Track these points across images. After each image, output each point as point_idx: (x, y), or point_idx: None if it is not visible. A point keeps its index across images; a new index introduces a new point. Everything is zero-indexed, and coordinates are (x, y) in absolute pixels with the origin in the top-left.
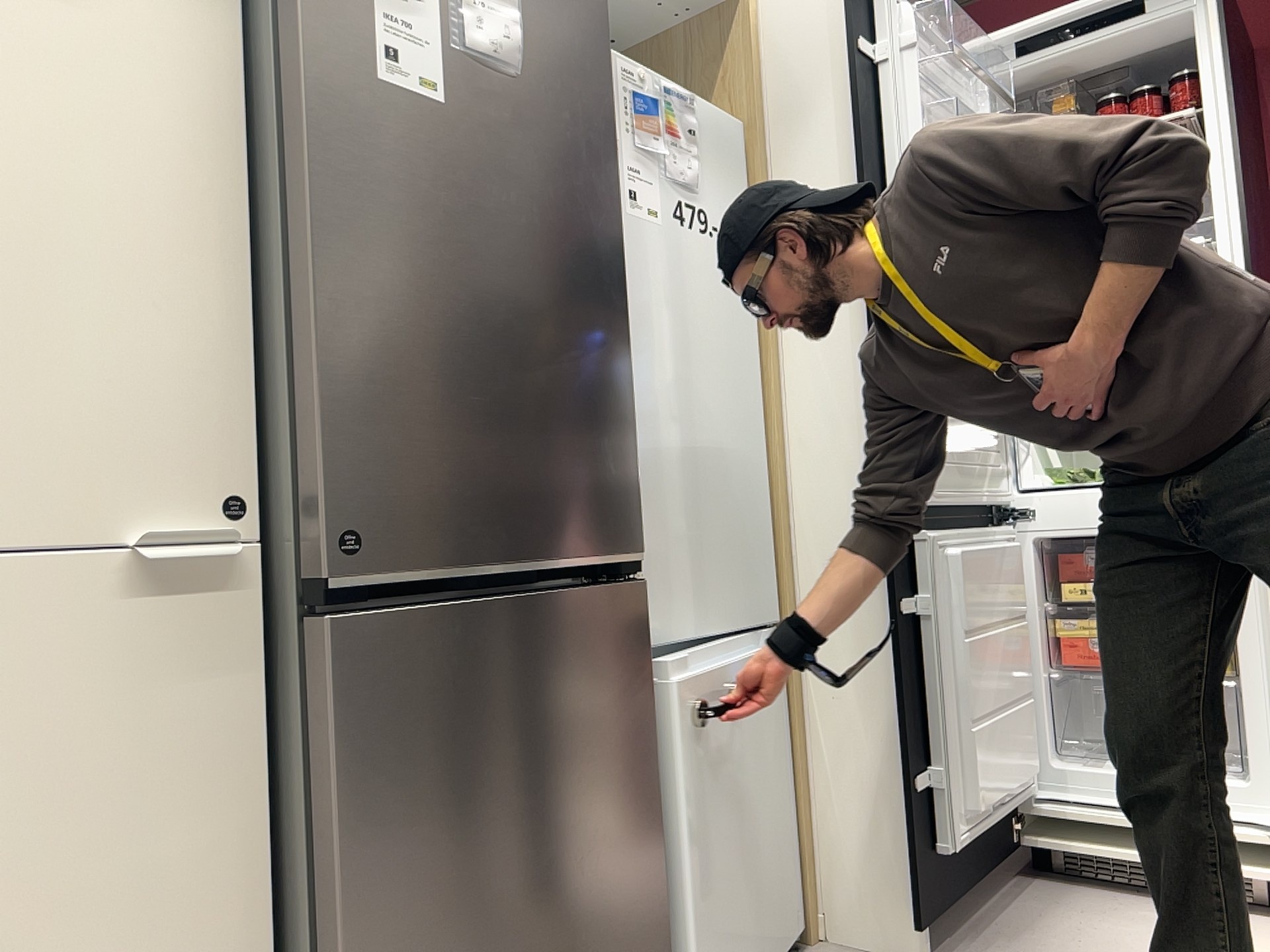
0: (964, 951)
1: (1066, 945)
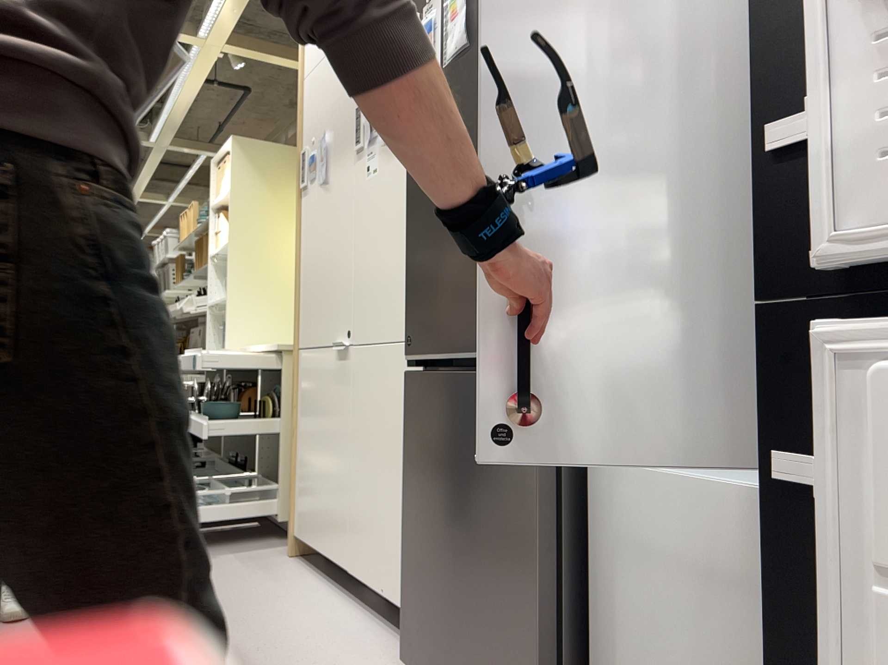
0: None
1: None
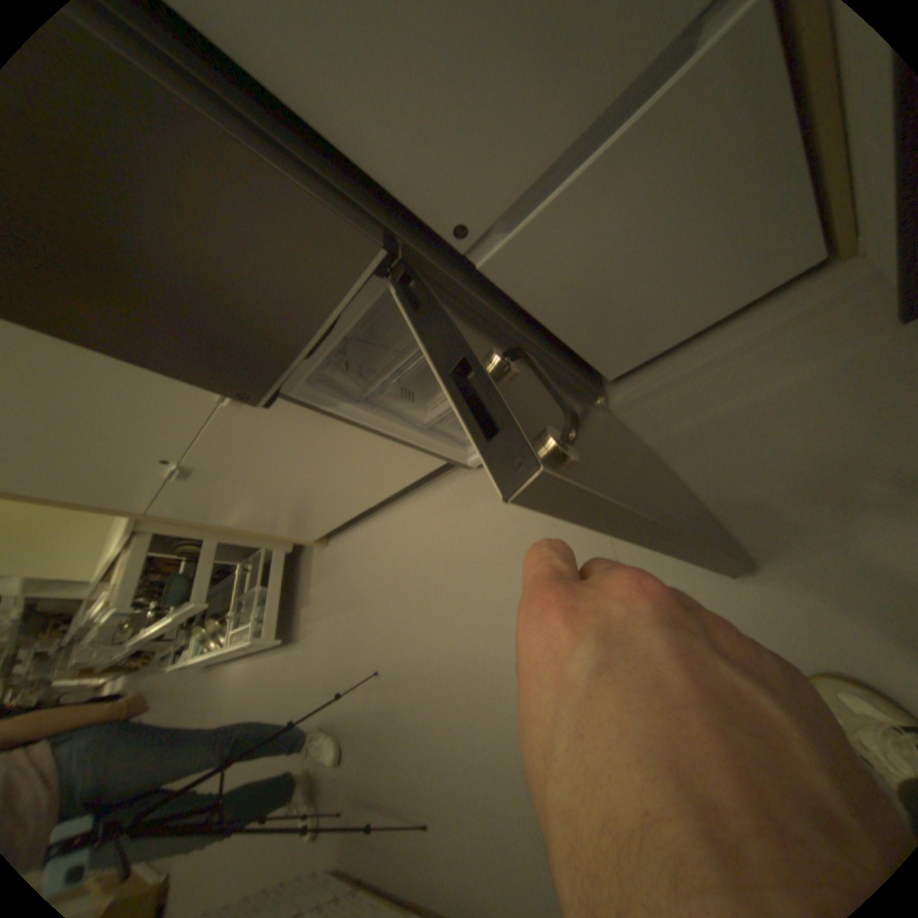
0: None
1: None
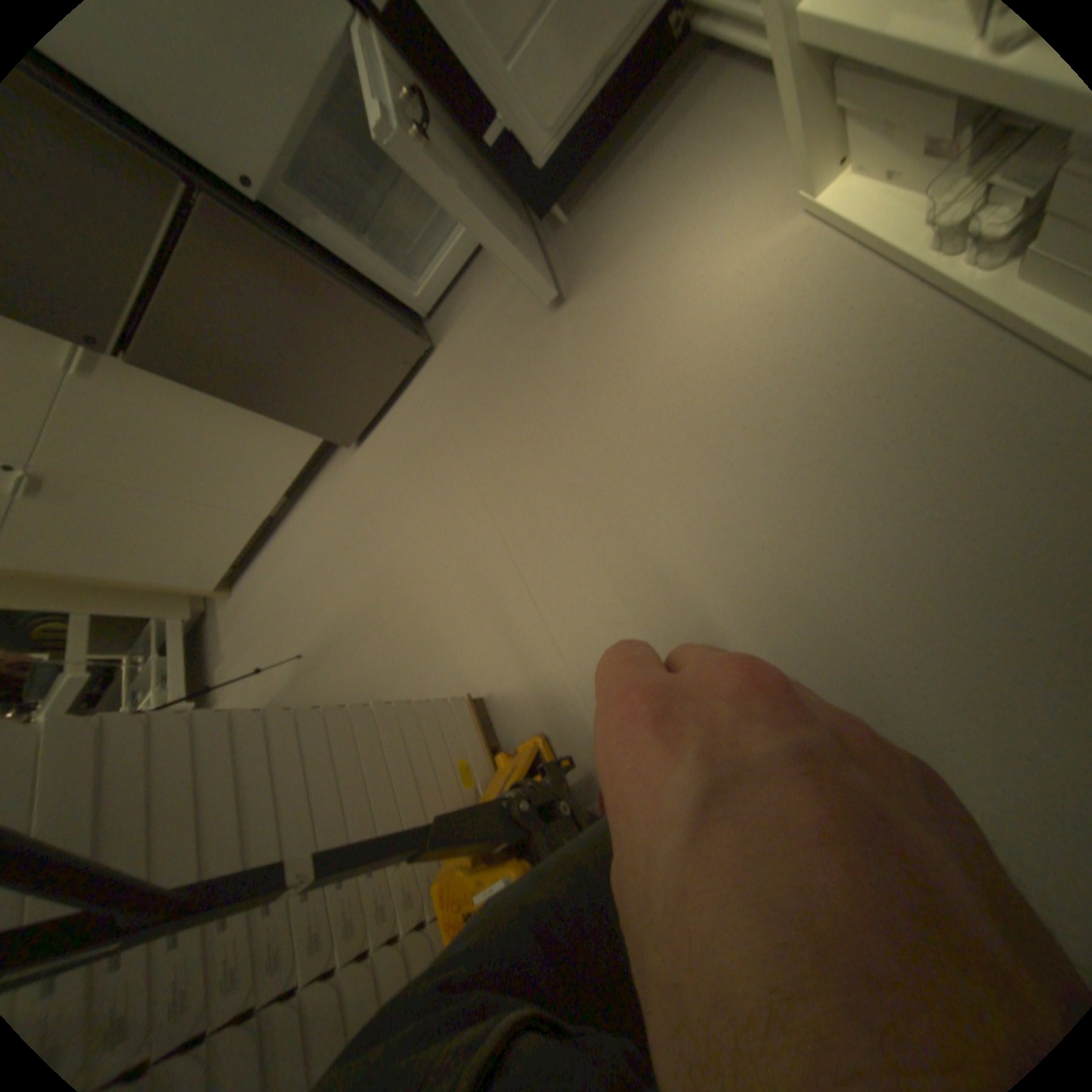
0: (588, 201)
1: (645, 184)
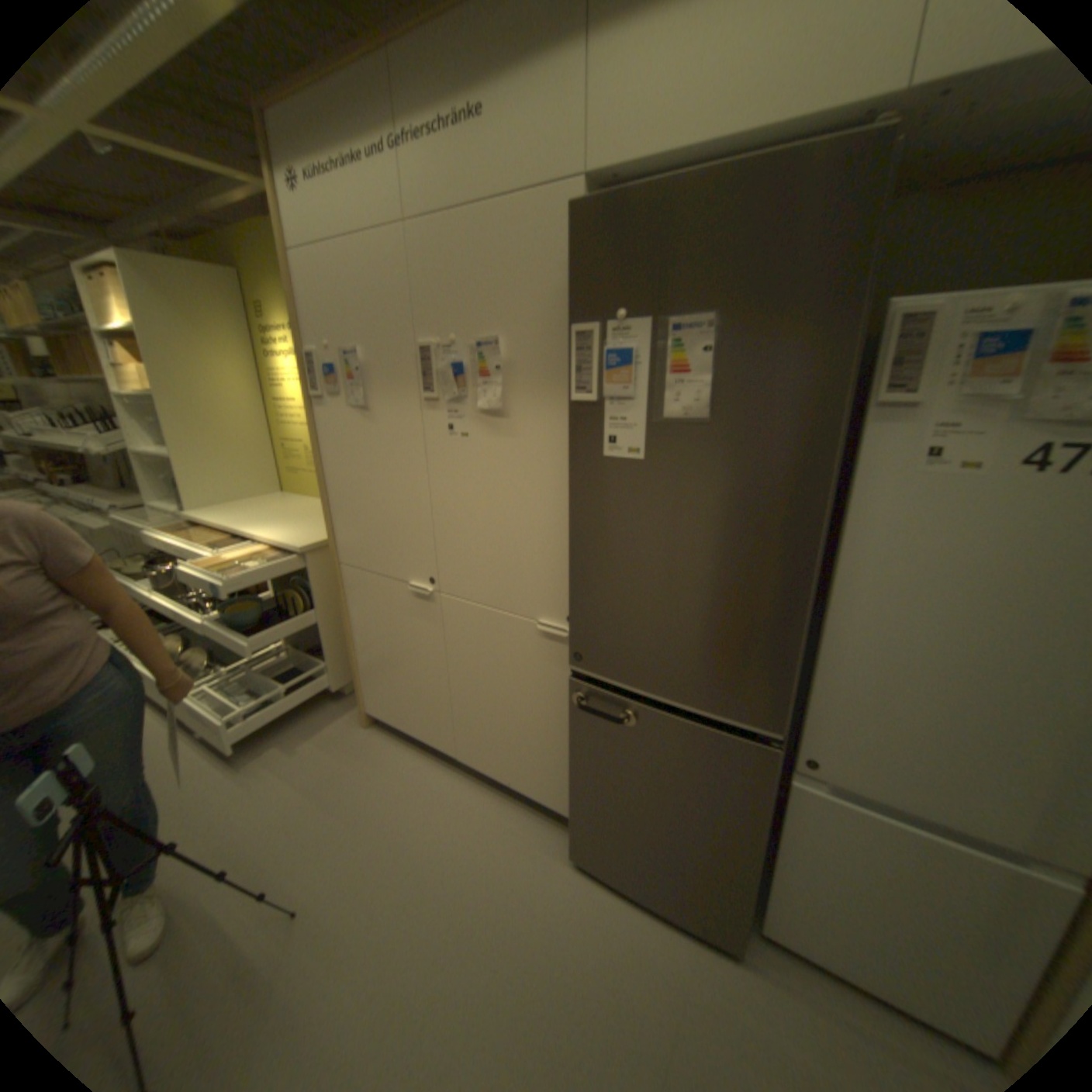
0: None
1: None
